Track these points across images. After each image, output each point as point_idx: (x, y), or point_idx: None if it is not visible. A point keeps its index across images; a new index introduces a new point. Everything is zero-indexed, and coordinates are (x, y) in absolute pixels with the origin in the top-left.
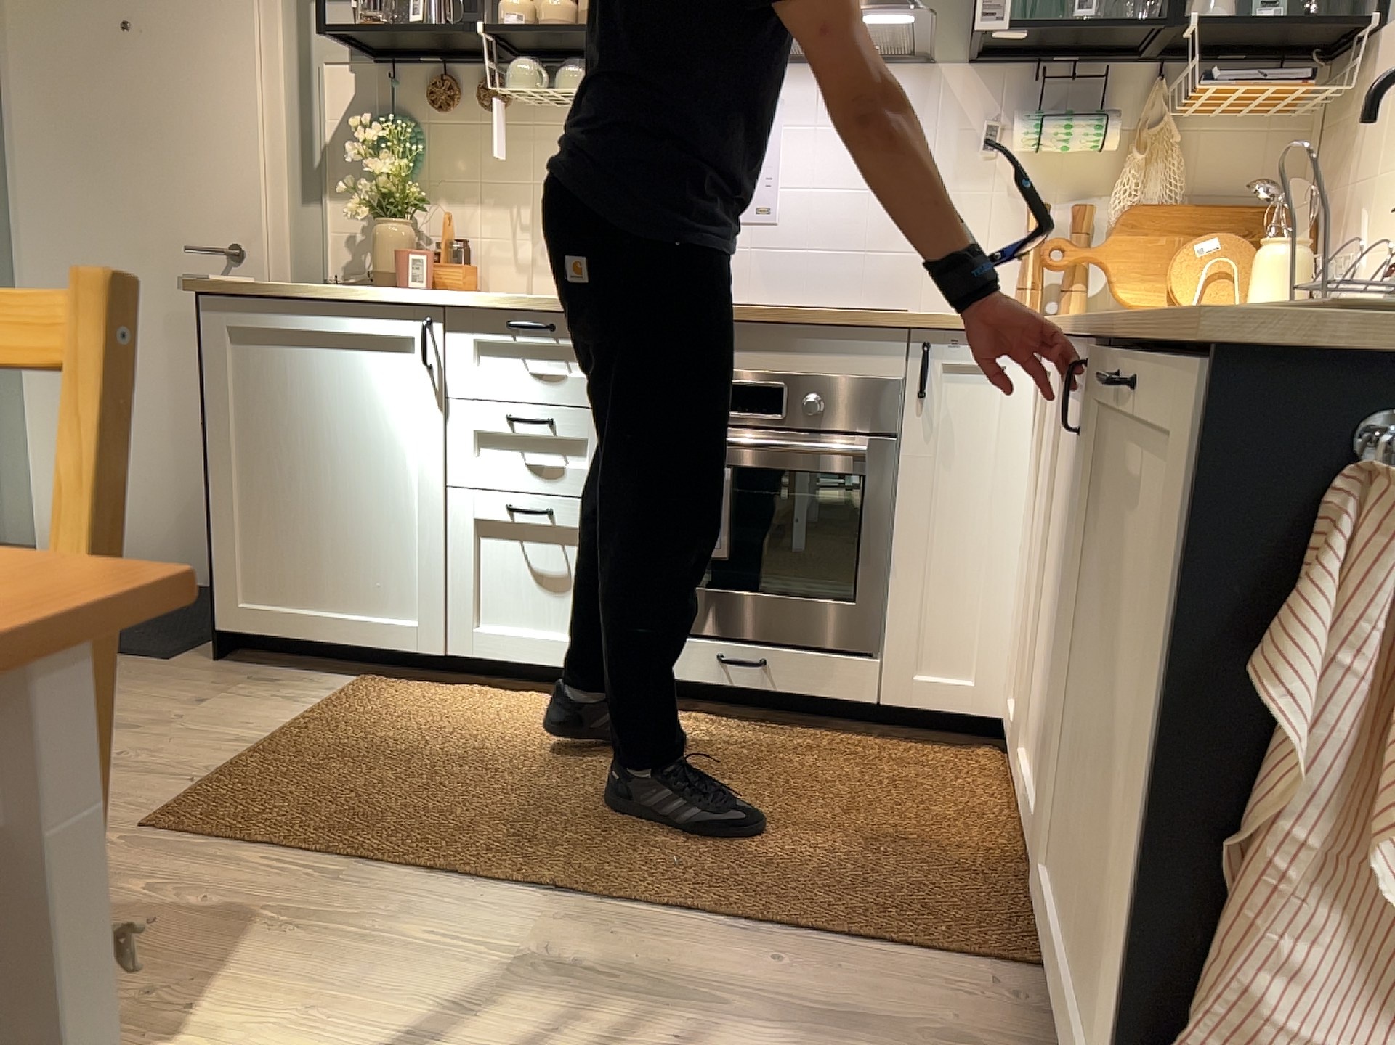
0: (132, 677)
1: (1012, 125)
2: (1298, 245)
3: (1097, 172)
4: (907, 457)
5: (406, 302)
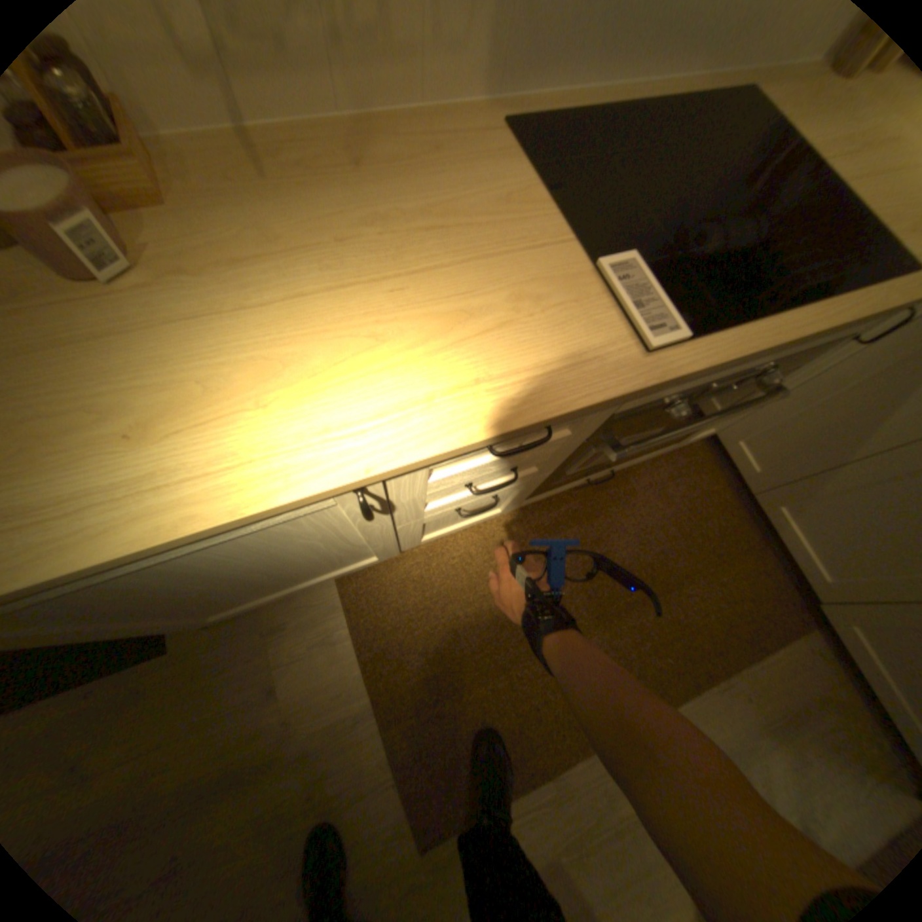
0: (173, 705)
1: None
2: None
3: None
4: (801, 368)
5: (309, 499)
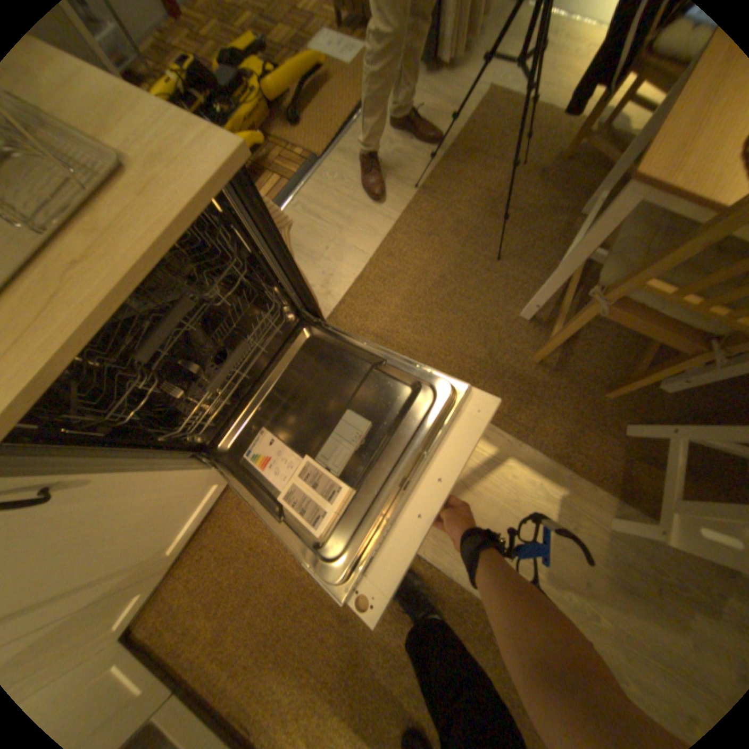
0: None
1: None
2: None
3: None
4: None
5: None
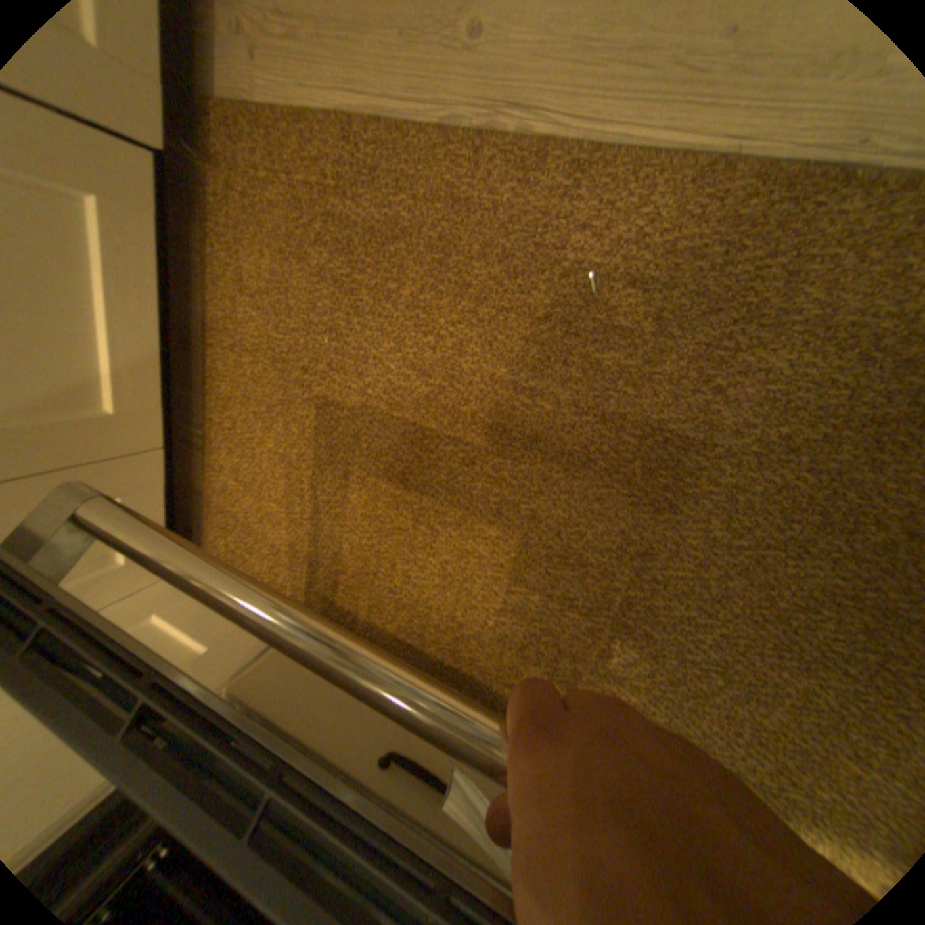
0: None
1: None
2: None
3: None
4: None
5: None
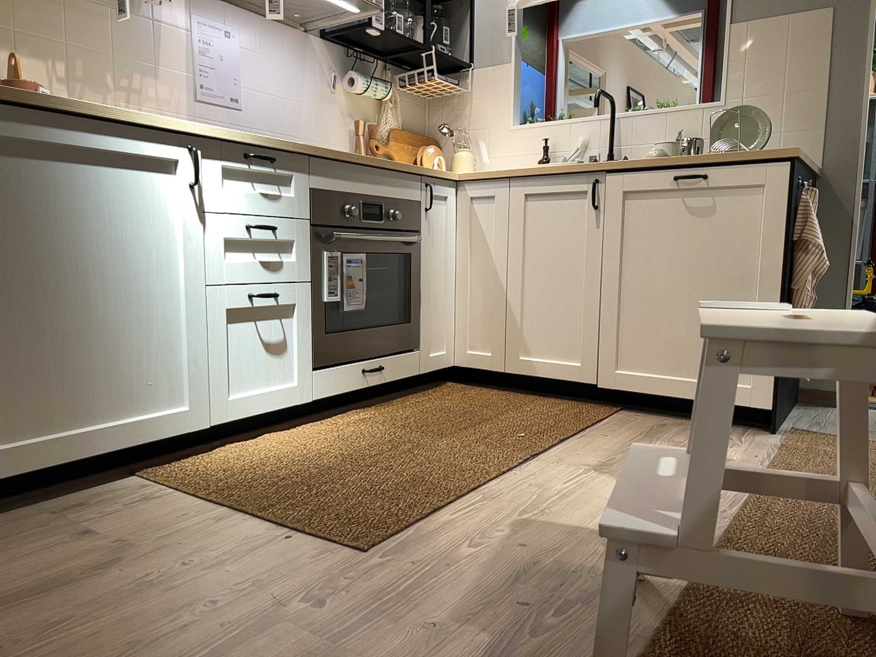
0: None
1: (361, 76)
2: (468, 150)
3: (372, 108)
4: (423, 239)
5: (174, 127)
